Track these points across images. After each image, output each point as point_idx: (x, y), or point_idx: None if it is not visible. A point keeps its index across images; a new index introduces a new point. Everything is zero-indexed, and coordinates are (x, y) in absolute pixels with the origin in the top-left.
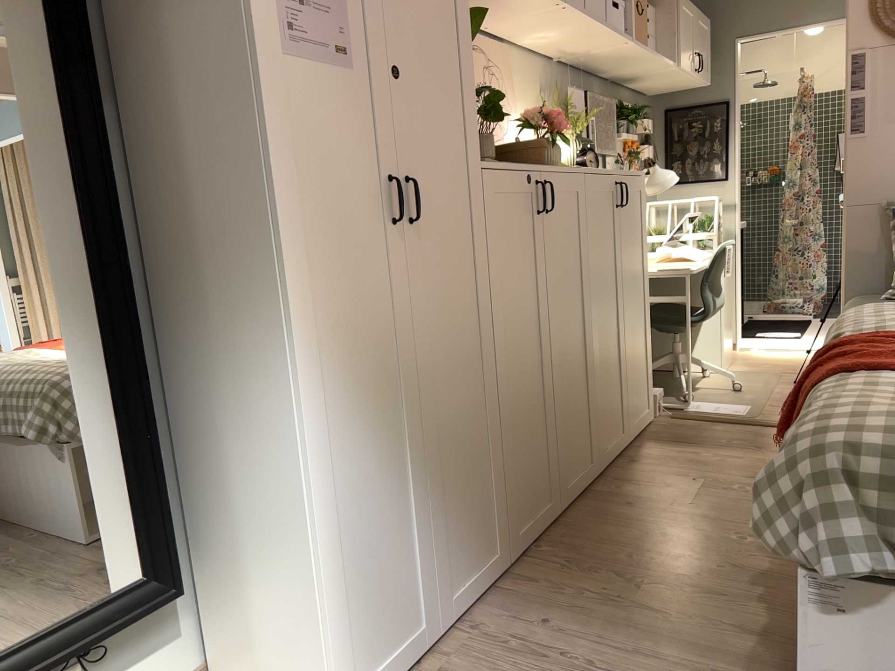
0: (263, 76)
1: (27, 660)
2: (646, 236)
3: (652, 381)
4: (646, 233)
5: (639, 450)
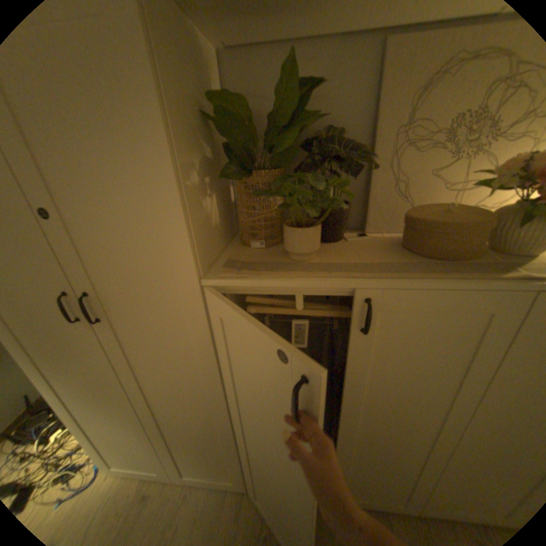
0: None
1: None
2: None
3: None
4: None
5: None
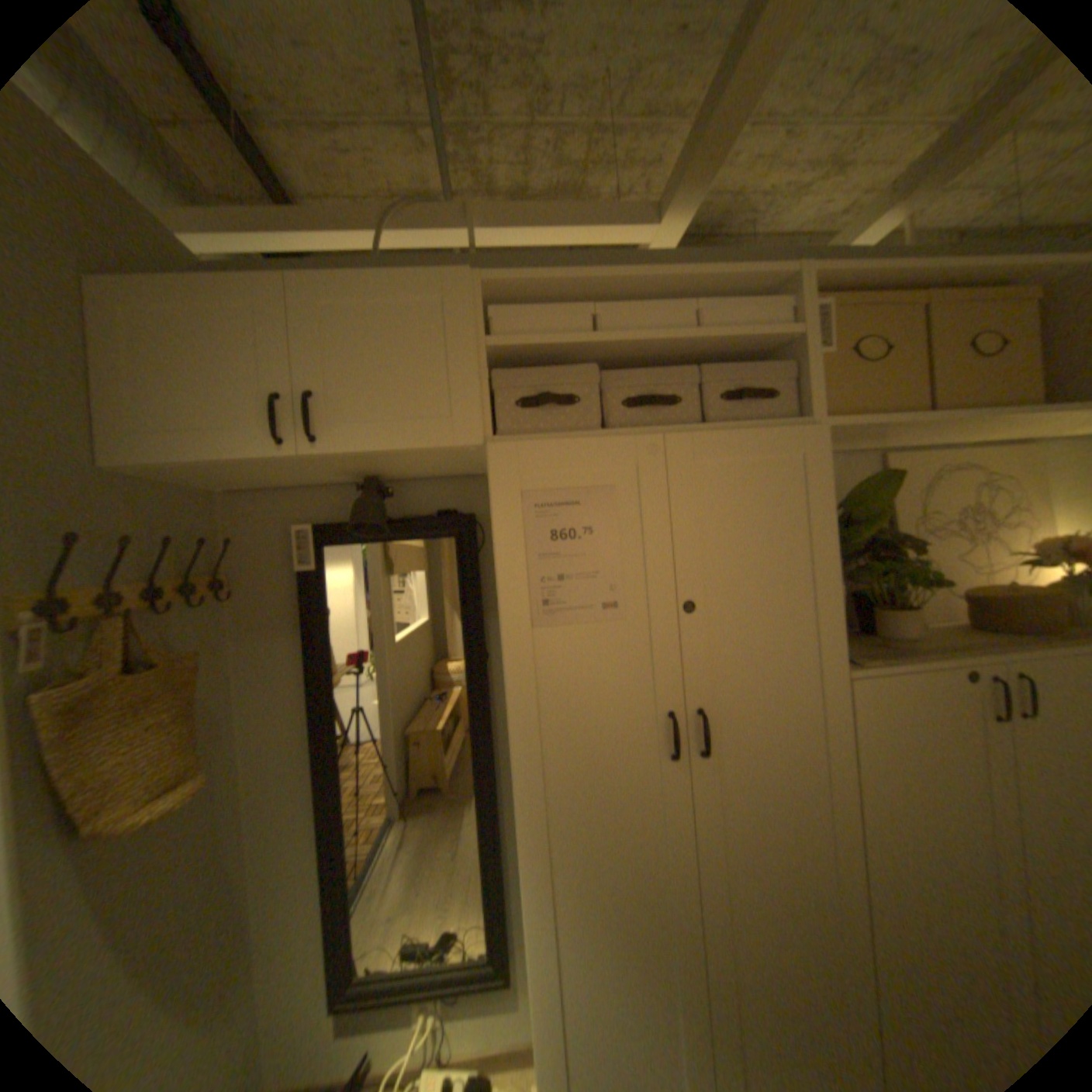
0: (515, 654)
1: (404, 988)
2: None
3: None
4: None
5: None
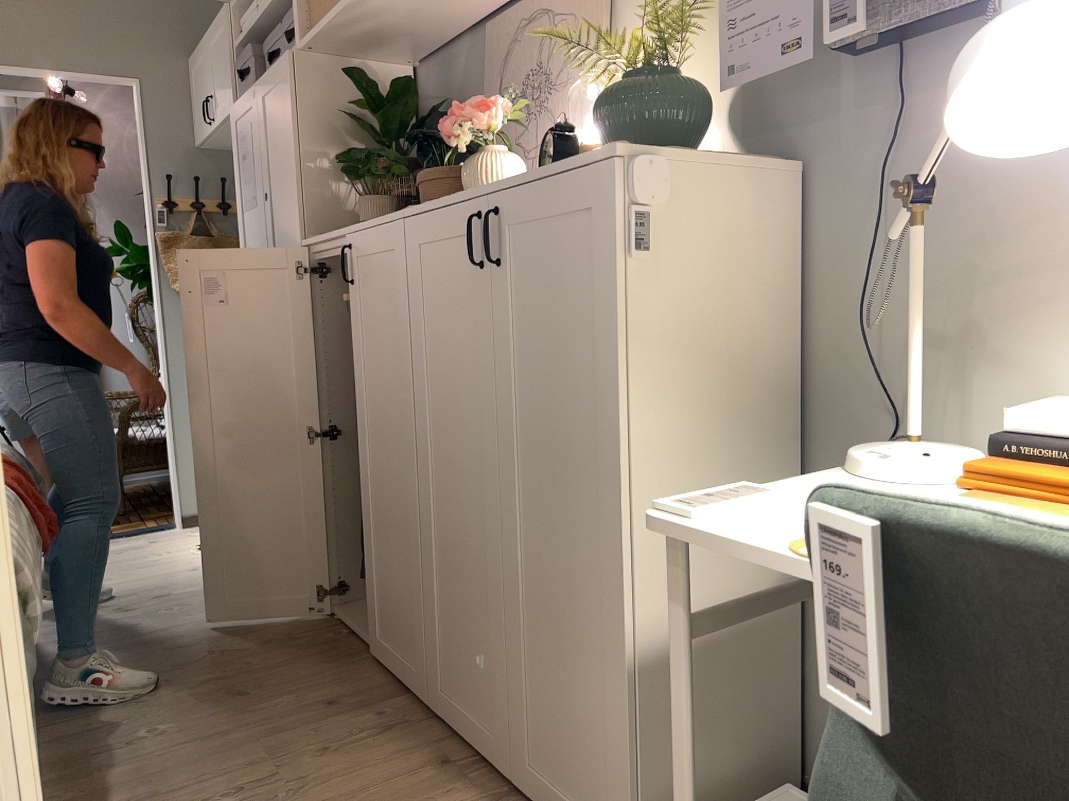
0: (238, 227)
1: None
2: (616, 349)
3: (625, 789)
4: (615, 340)
5: (484, 796)
